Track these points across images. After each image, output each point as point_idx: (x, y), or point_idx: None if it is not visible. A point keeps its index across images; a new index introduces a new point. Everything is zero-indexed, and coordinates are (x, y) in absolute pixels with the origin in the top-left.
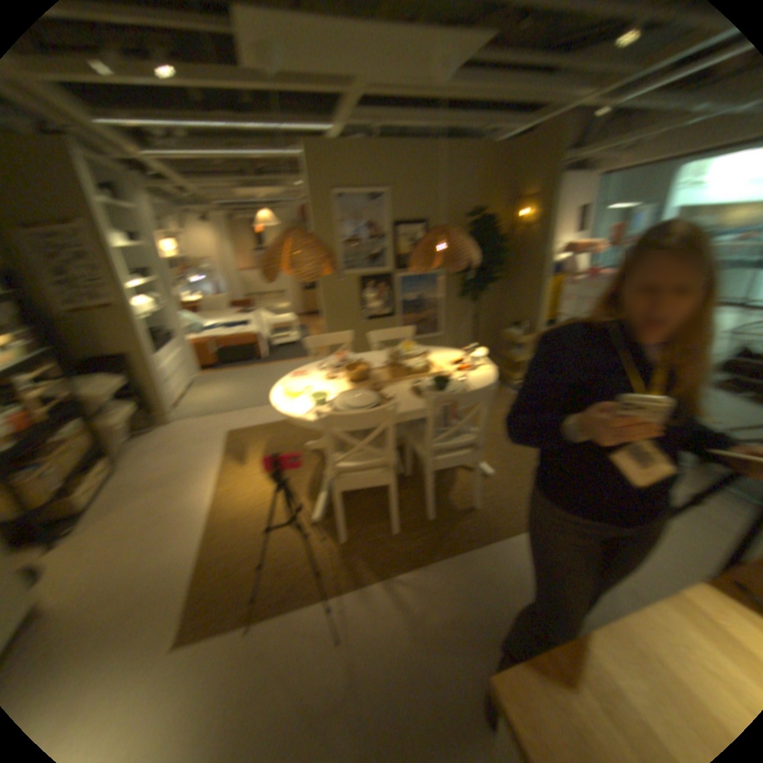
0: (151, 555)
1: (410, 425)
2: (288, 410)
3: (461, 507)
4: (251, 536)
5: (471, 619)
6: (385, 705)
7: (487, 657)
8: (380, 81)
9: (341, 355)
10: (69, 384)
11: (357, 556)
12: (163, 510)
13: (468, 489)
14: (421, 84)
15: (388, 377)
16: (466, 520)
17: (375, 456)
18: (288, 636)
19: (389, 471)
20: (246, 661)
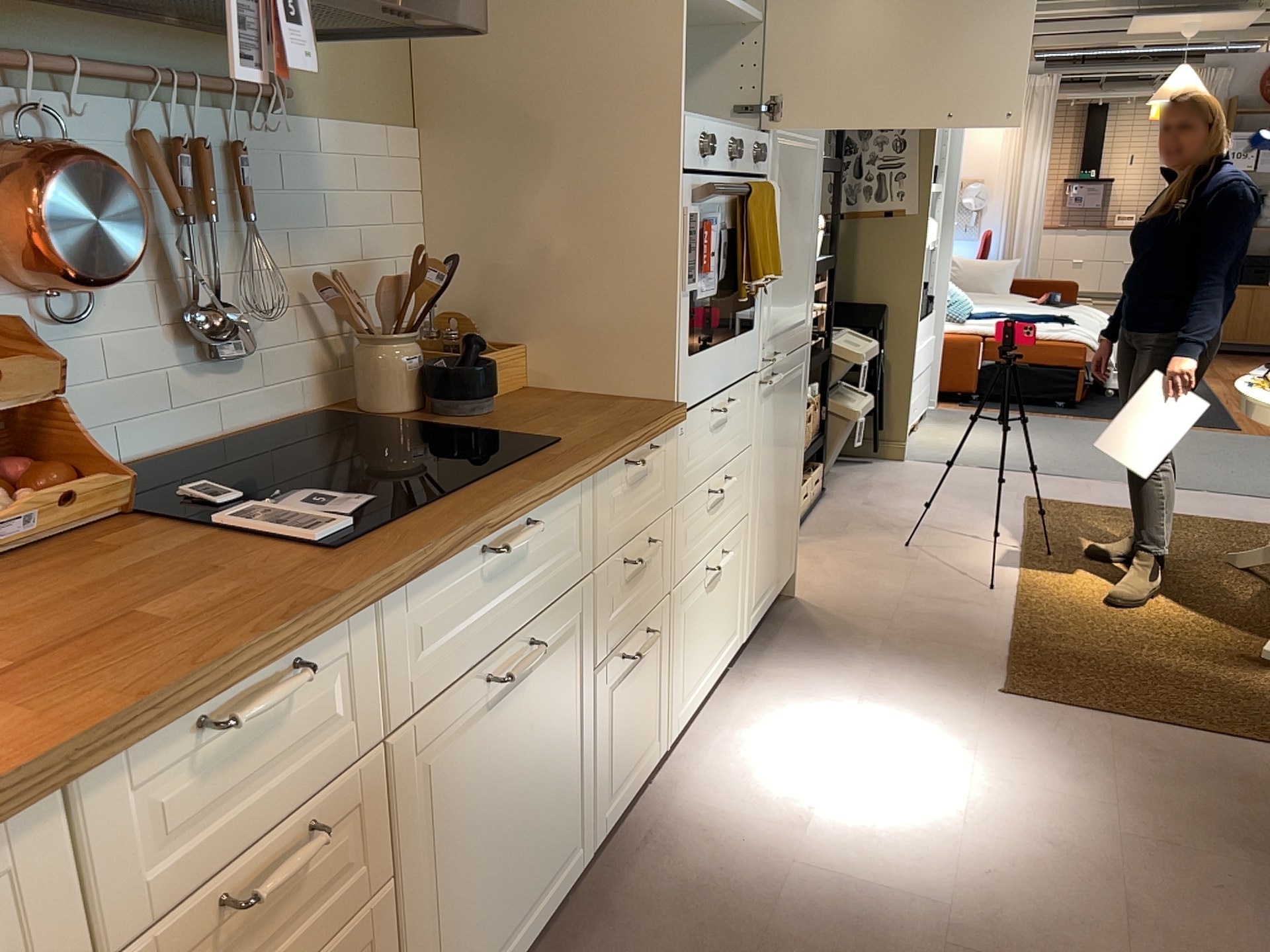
0: (932, 593)
1: None
2: None
3: None
4: (1115, 629)
5: None
6: None
7: None
8: None
9: None
10: None
11: None
12: (933, 554)
13: None
14: None
15: None
16: None
17: None
18: (1216, 751)
19: None
20: (1136, 742)
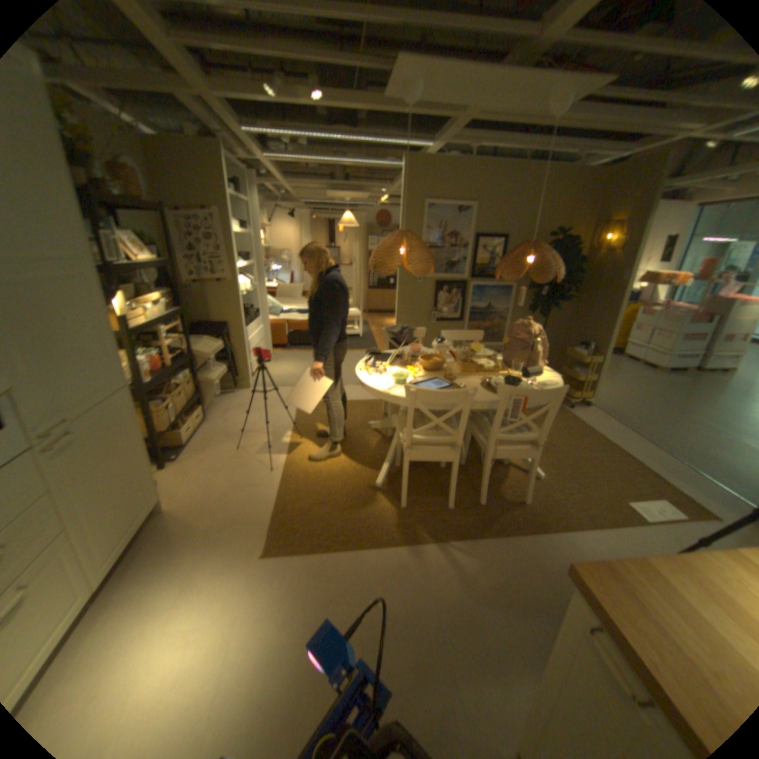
0: (244, 483)
1: (475, 417)
2: (374, 383)
3: (512, 499)
4: (324, 485)
5: (516, 589)
6: (437, 633)
7: (530, 621)
8: (498, 108)
9: (417, 346)
10: (188, 337)
11: (415, 518)
12: (251, 452)
13: (520, 486)
14: (534, 112)
15: (462, 371)
16: (517, 511)
17: (443, 435)
18: (356, 566)
19: (457, 449)
20: (322, 575)
